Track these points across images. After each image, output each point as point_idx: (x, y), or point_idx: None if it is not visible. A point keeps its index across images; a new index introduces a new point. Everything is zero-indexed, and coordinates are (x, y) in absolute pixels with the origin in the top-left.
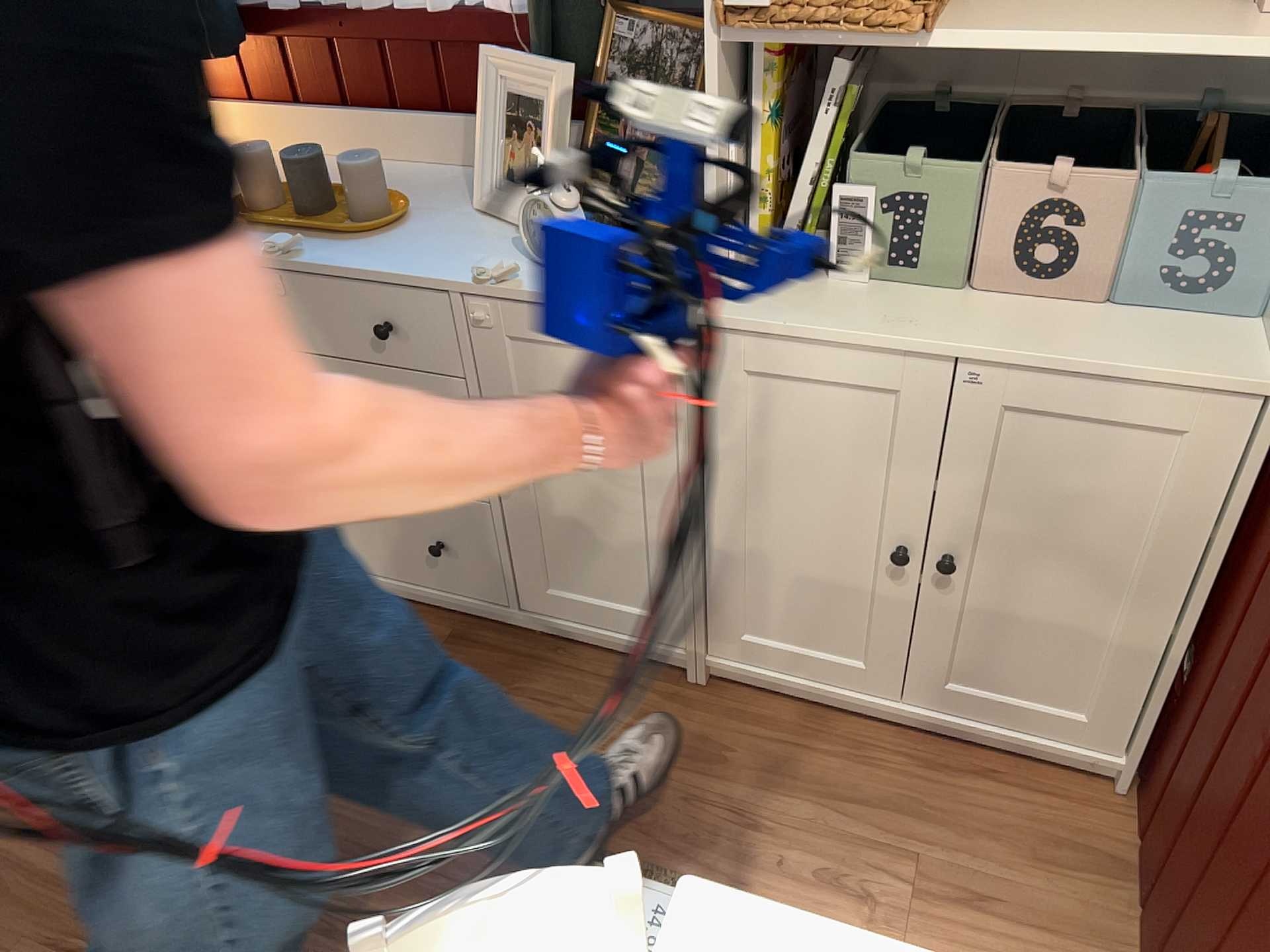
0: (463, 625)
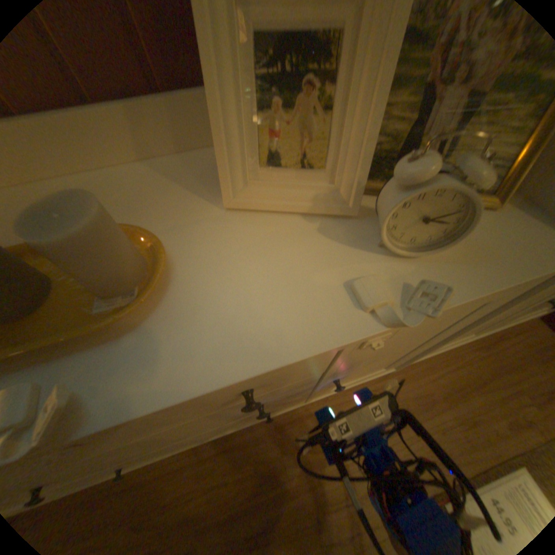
0: (275, 422)
